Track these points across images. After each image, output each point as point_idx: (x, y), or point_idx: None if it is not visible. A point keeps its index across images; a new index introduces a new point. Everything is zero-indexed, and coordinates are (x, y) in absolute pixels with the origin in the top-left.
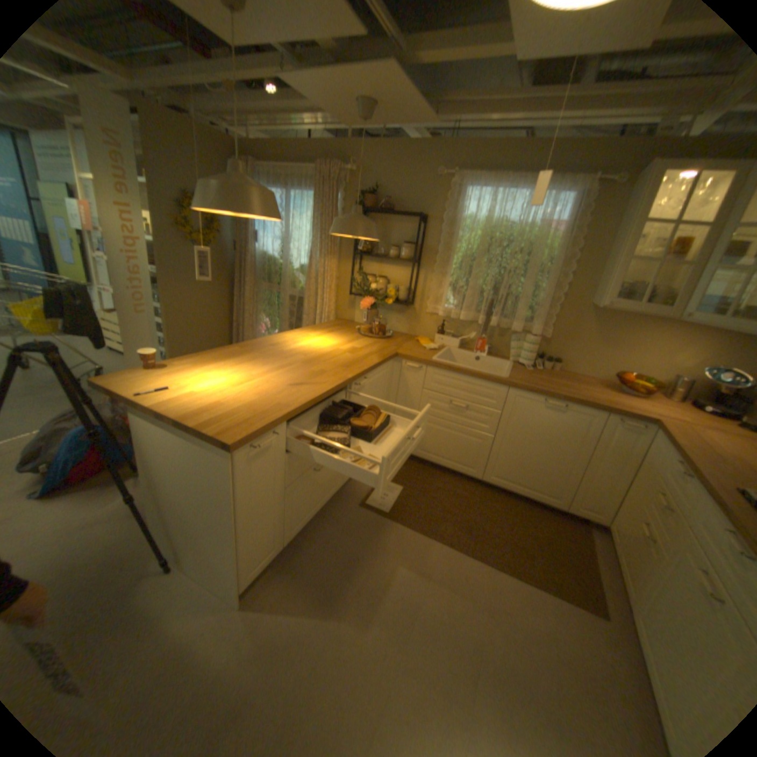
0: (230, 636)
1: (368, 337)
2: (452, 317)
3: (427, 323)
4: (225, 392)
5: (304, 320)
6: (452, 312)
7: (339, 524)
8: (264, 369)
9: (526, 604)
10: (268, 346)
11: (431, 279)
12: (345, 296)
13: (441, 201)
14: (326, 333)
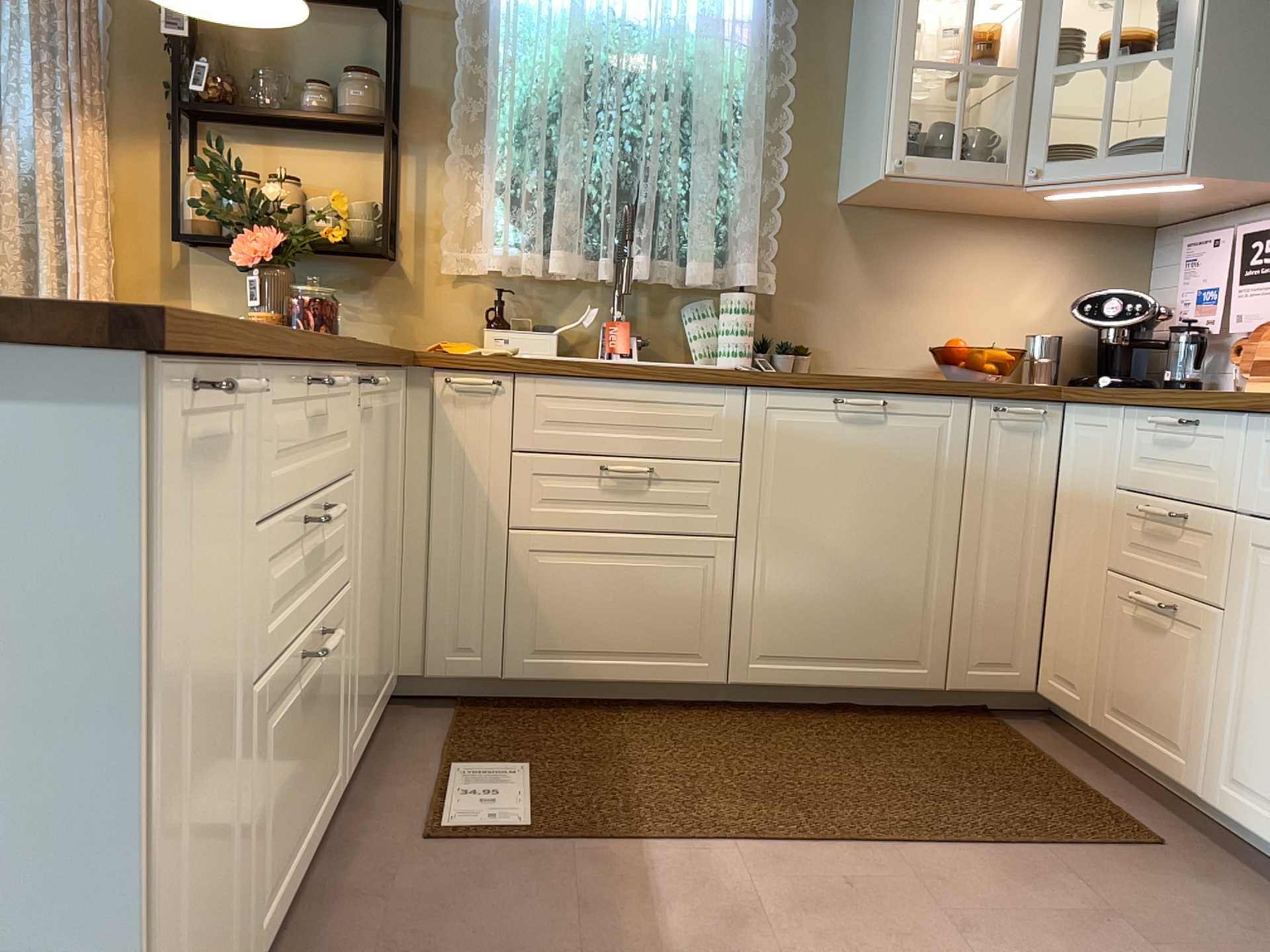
0: None
1: None
2: (527, 271)
3: (450, 308)
4: None
5: None
6: (523, 261)
7: (387, 904)
8: None
9: (1005, 882)
10: None
11: (443, 180)
12: (154, 257)
13: None
14: None
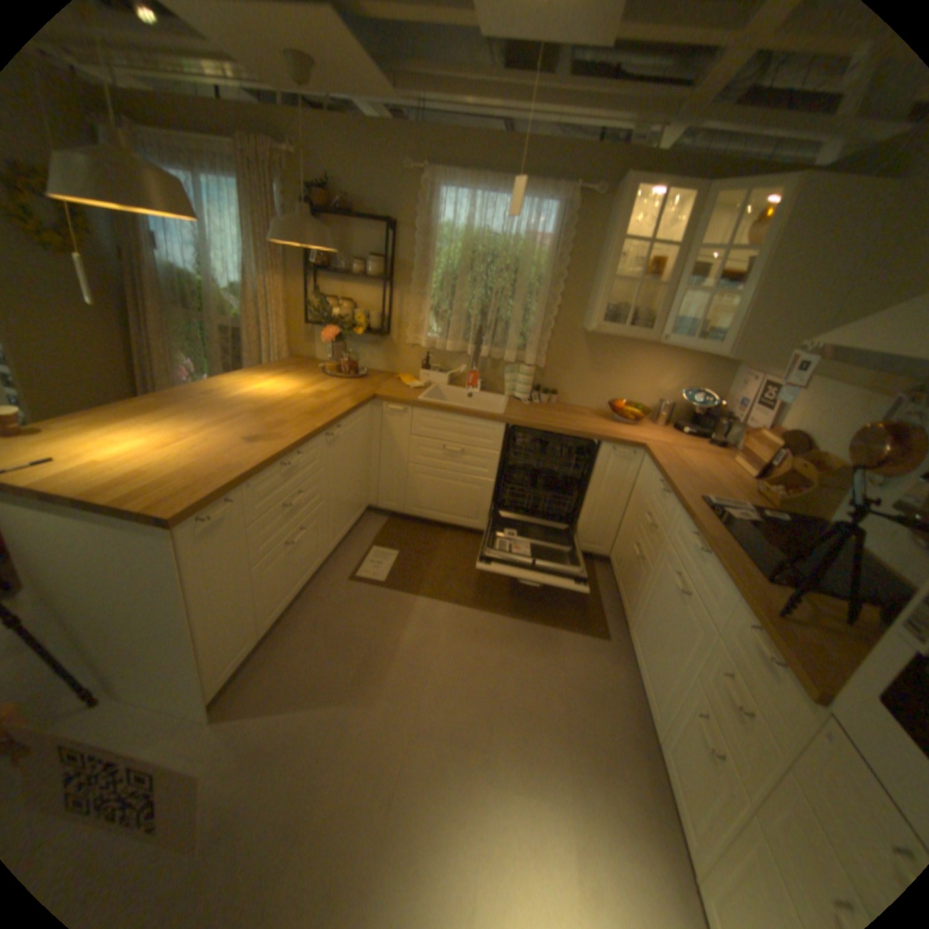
0: (201, 754)
1: (337, 377)
2: (437, 349)
3: (409, 357)
4: (145, 457)
5: (246, 360)
6: (437, 343)
7: (326, 604)
8: (198, 424)
9: (535, 643)
10: (199, 395)
11: (409, 303)
12: (300, 325)
13: (411, 203)
14: (280, 374)
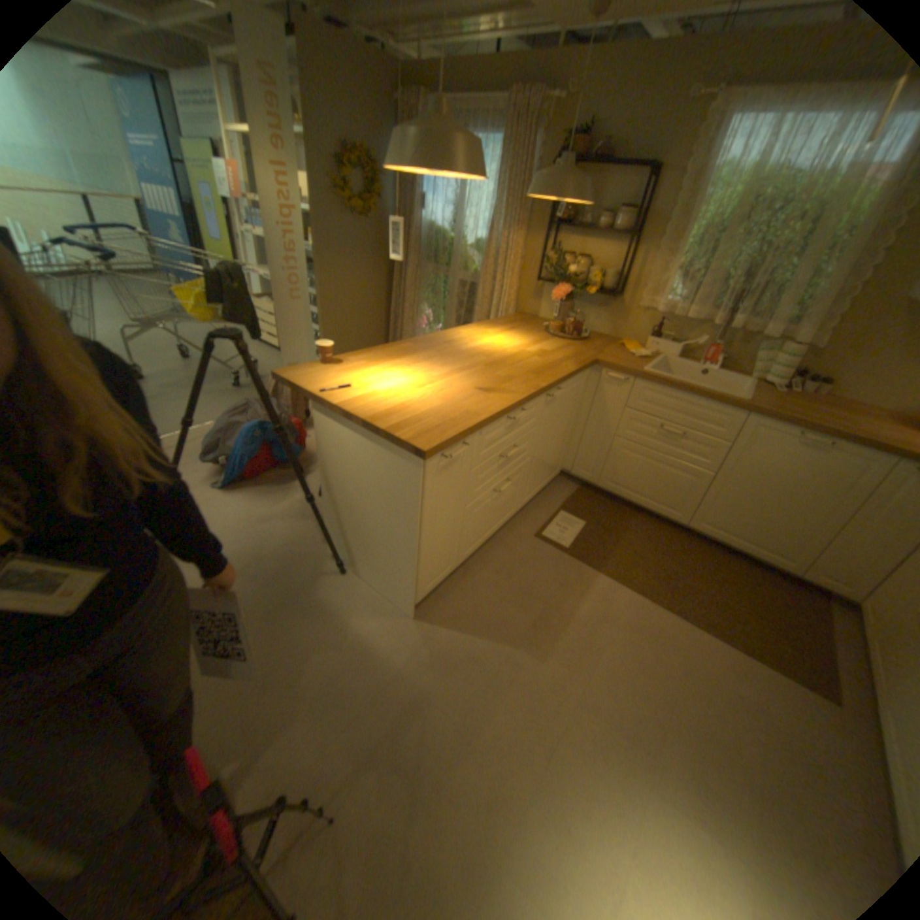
0: (407, 642)
1: (559, 337)
2: (676, 314)
3: (638, 322)
4: (407, 394)
5: (476, 313)
6: (677, 307)
7: (512, 553)
8: (443, 371)
9: (732, 669)
10: (442, 344)
11: (653, 259)
12: (530, 282)
13: (687, 140)
14: (506, 330)
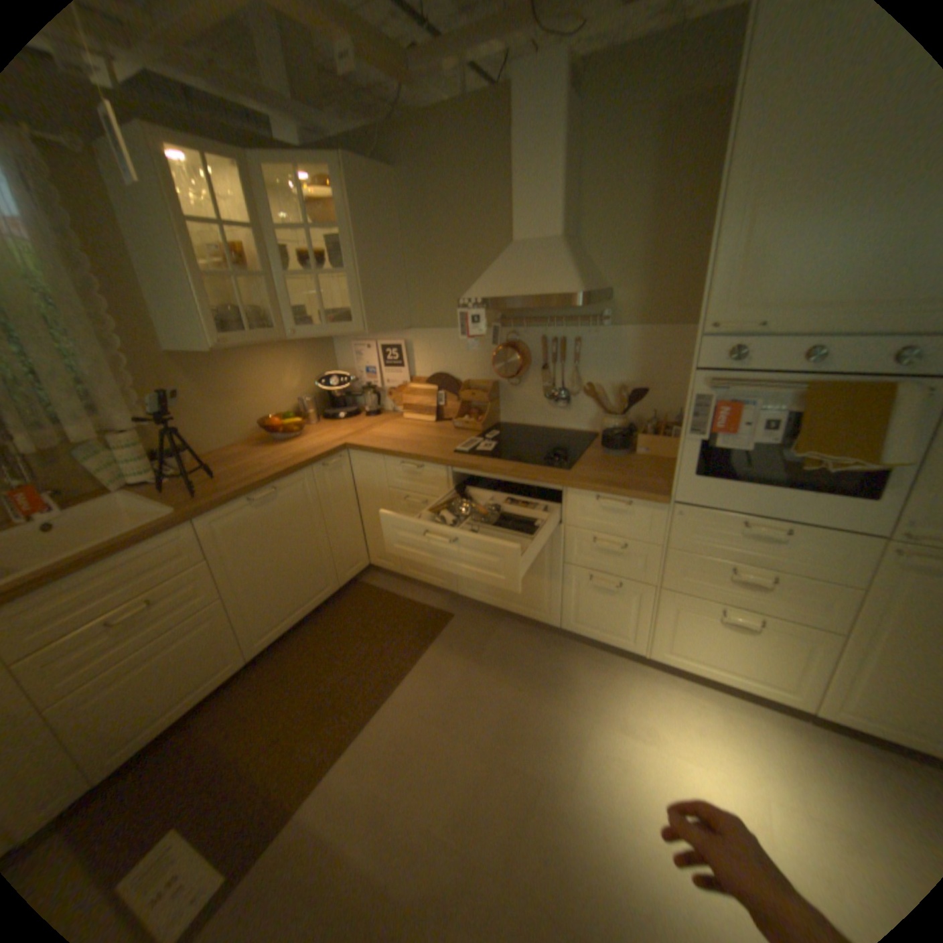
0: None
1: None
2: None
3: None
4: None
5: None
6: None
7: None
8: None
9: (431, 681)
10: None
11: None
12: None
13: None
14: None
